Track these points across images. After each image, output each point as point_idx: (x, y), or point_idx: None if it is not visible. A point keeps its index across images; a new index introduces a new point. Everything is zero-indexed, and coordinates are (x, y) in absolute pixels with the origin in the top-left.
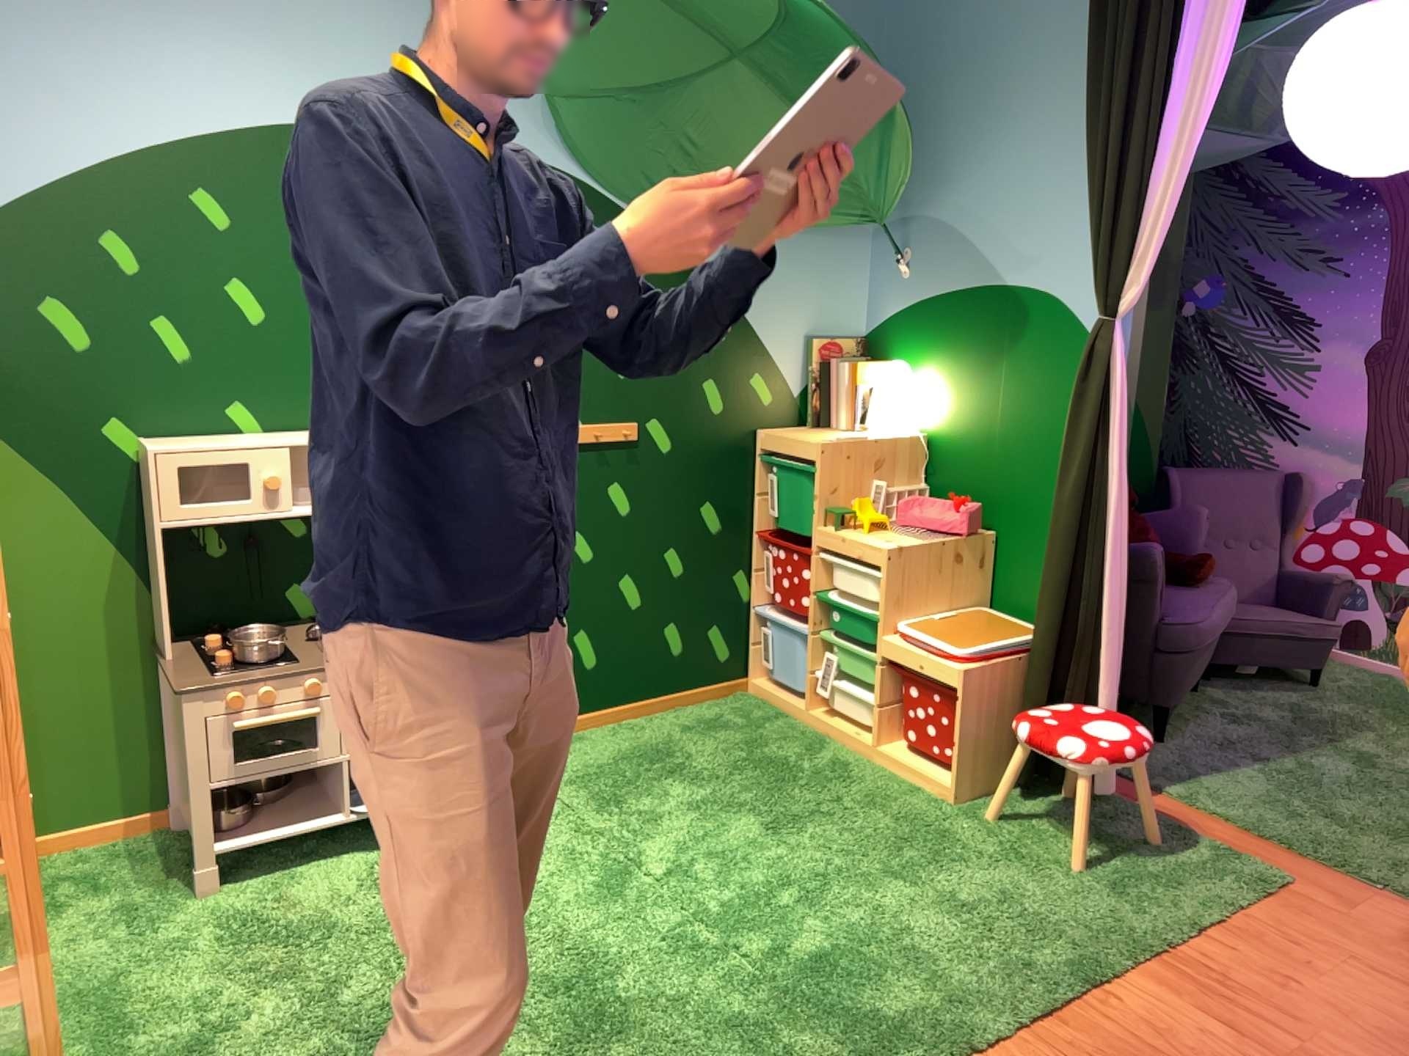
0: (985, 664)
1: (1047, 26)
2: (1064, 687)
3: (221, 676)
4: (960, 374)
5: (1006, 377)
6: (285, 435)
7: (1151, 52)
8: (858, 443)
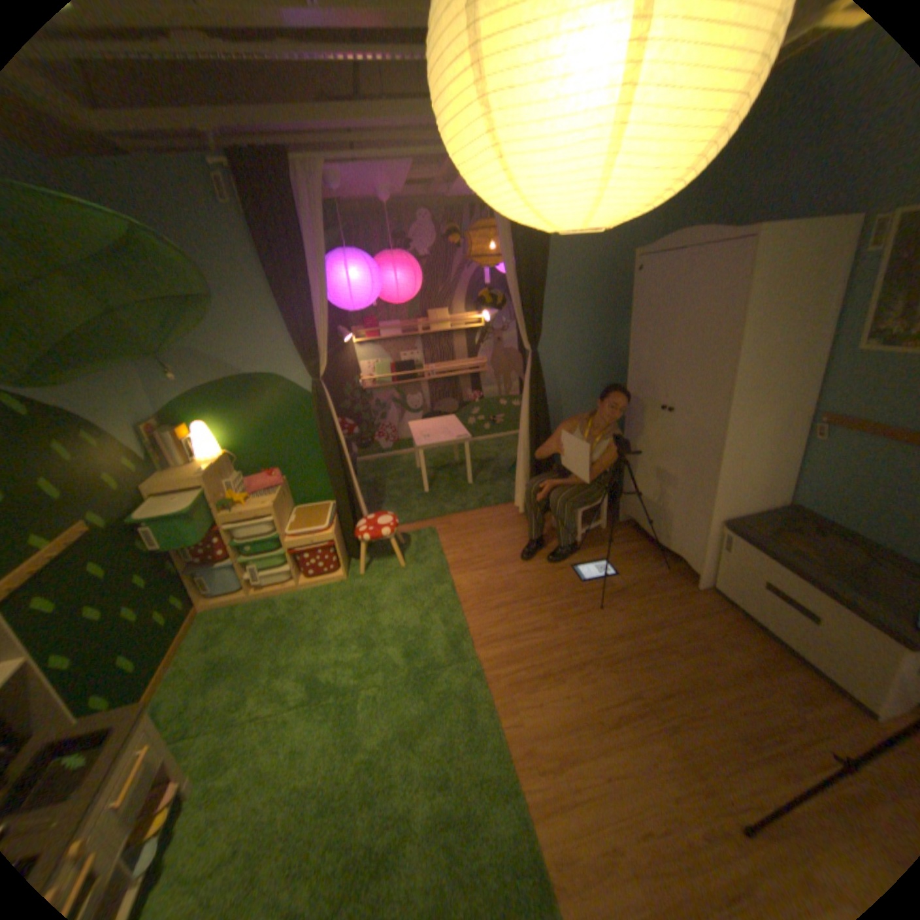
0: (333, 526)
1: (219, 251)
2: (359, 516)
3: None
4: (233, 419)
5: (262, 414)
6: None
7: (300, 272)
8: (210, 469)
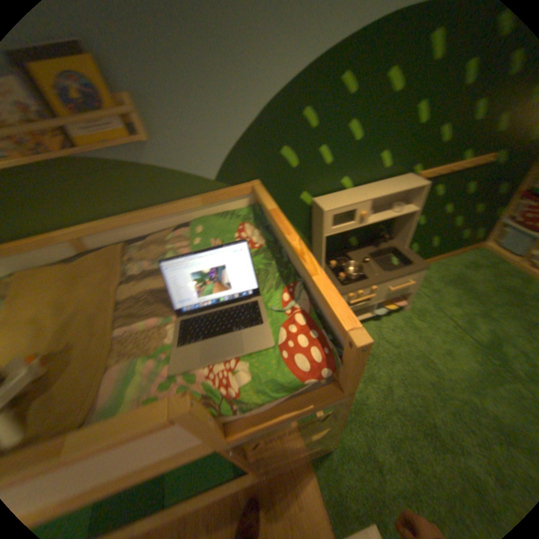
0: None
1: None
2: None
3: (345, 286)
4: None
5: None
6: (363, 189)
7: None
8: None
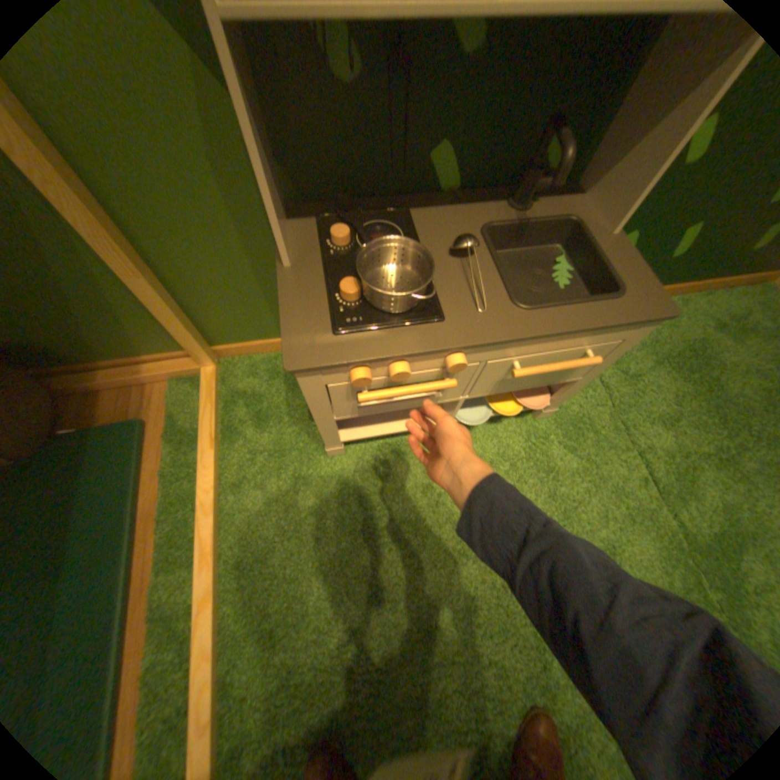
0: None
1: None
2: None
3: (346, 334)
4: None
5: None
6: None
7: None
8: None
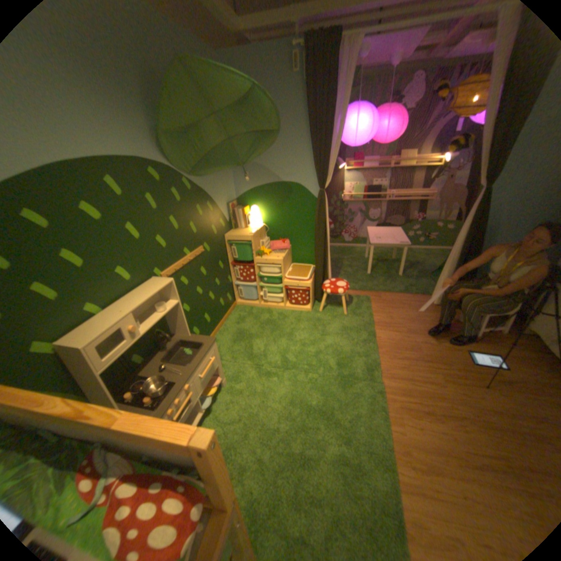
0: (311, 279)
1: (285, 104)
2: (326, 278)
3: (156, 408)
4: (271, 207)
5: (286, 207)
6: (115, 307)
7: (330, 117)
8: (256, 233)
